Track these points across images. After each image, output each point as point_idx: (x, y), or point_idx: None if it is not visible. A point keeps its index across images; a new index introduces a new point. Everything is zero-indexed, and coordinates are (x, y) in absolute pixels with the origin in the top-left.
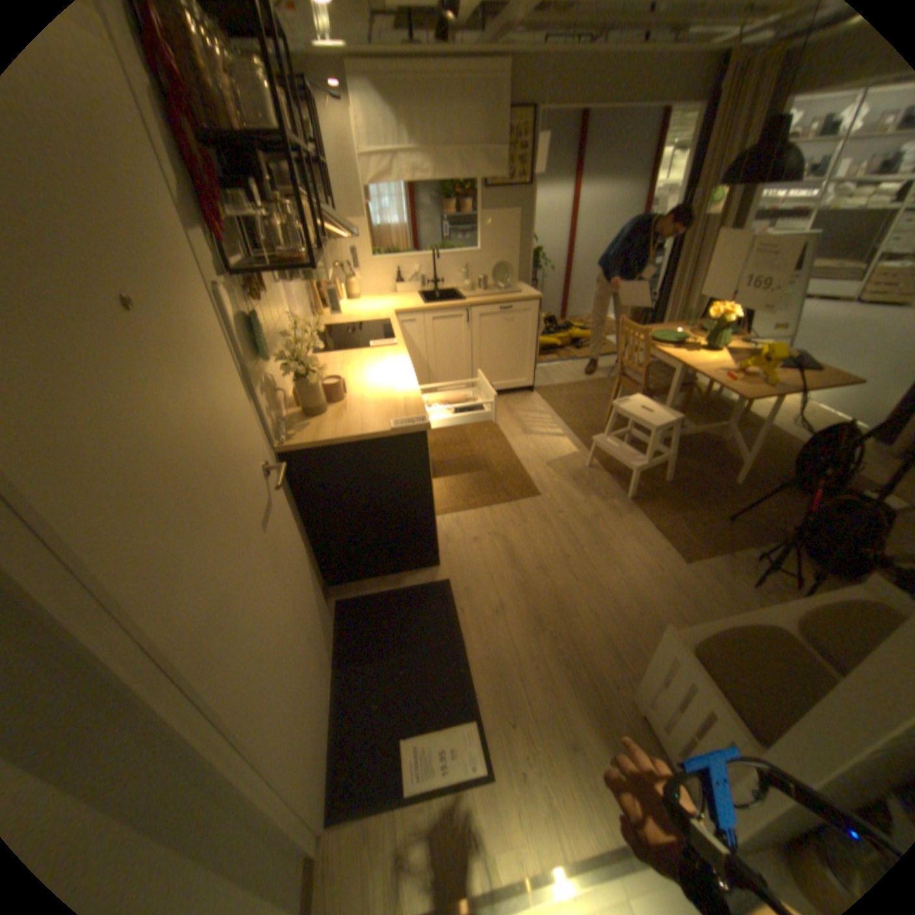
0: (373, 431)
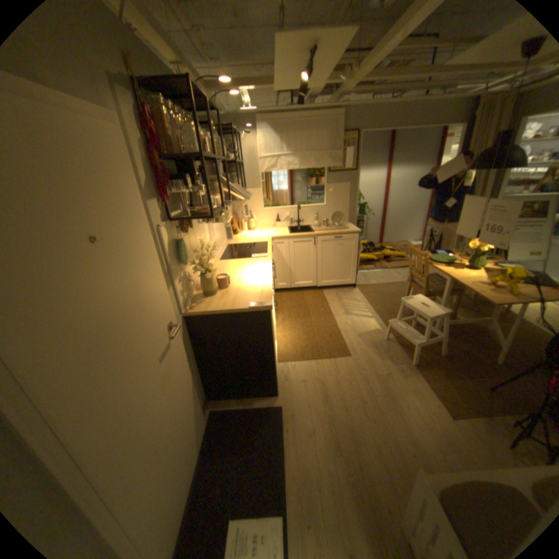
0: (238, 308)
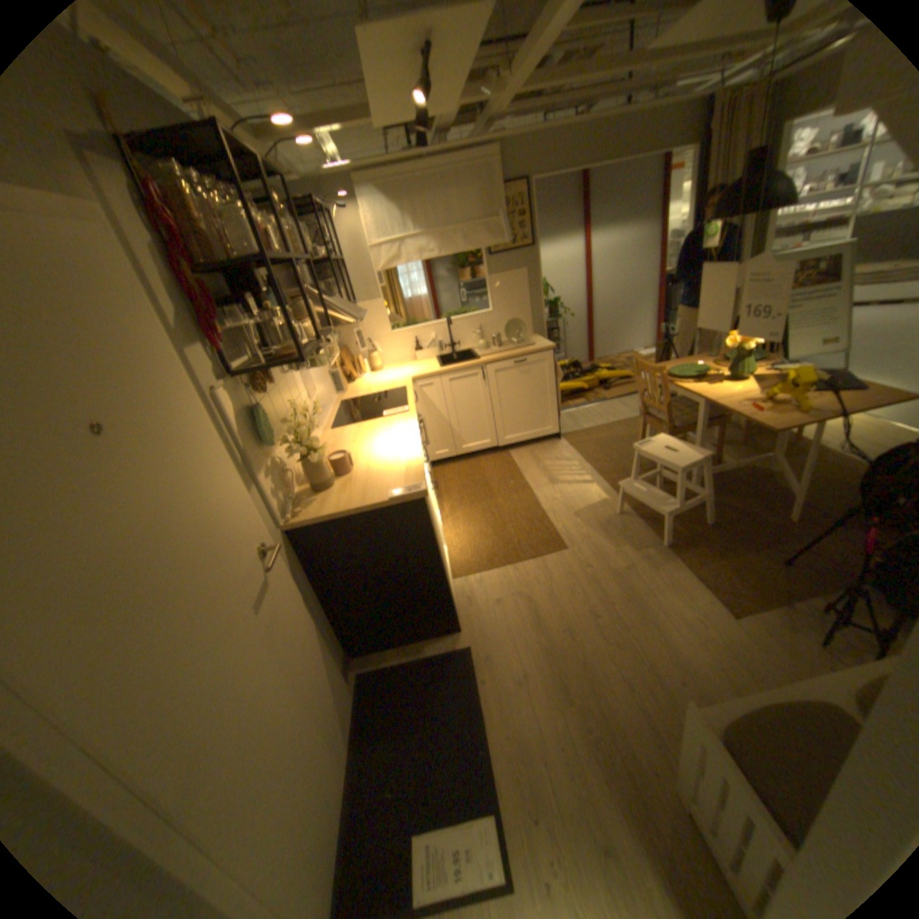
0: (371, 504)
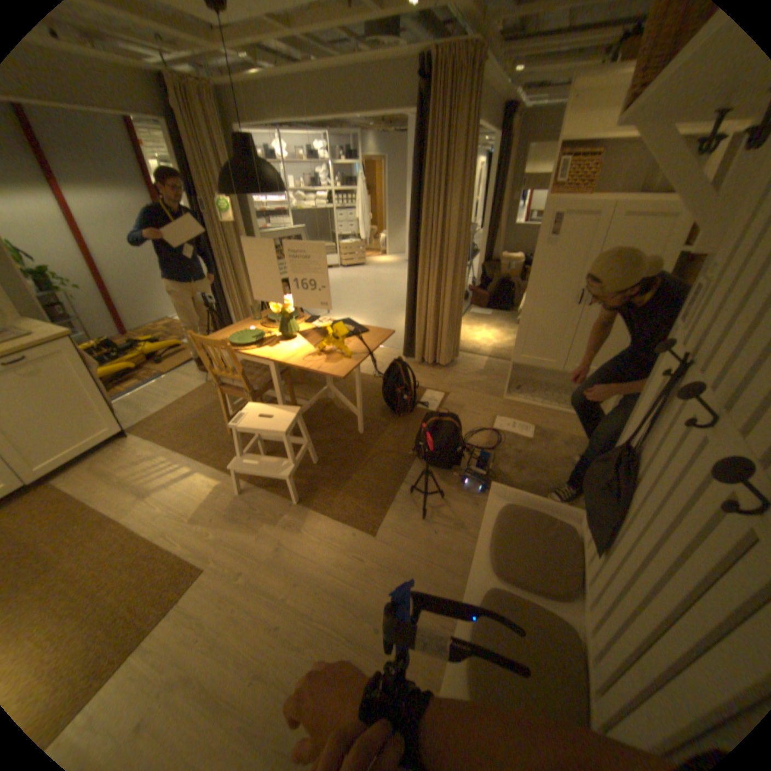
0: None
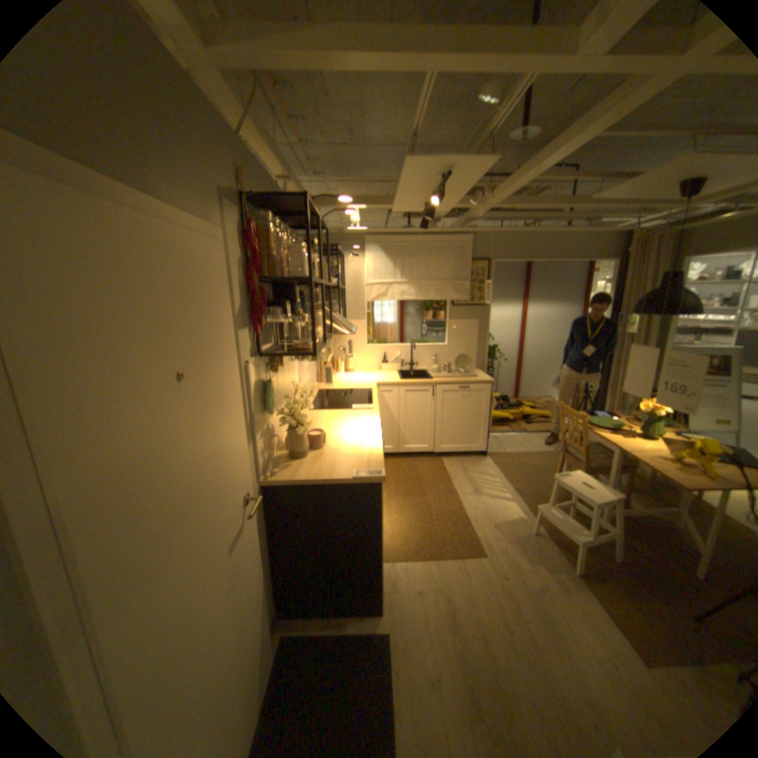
0: (337, 477)
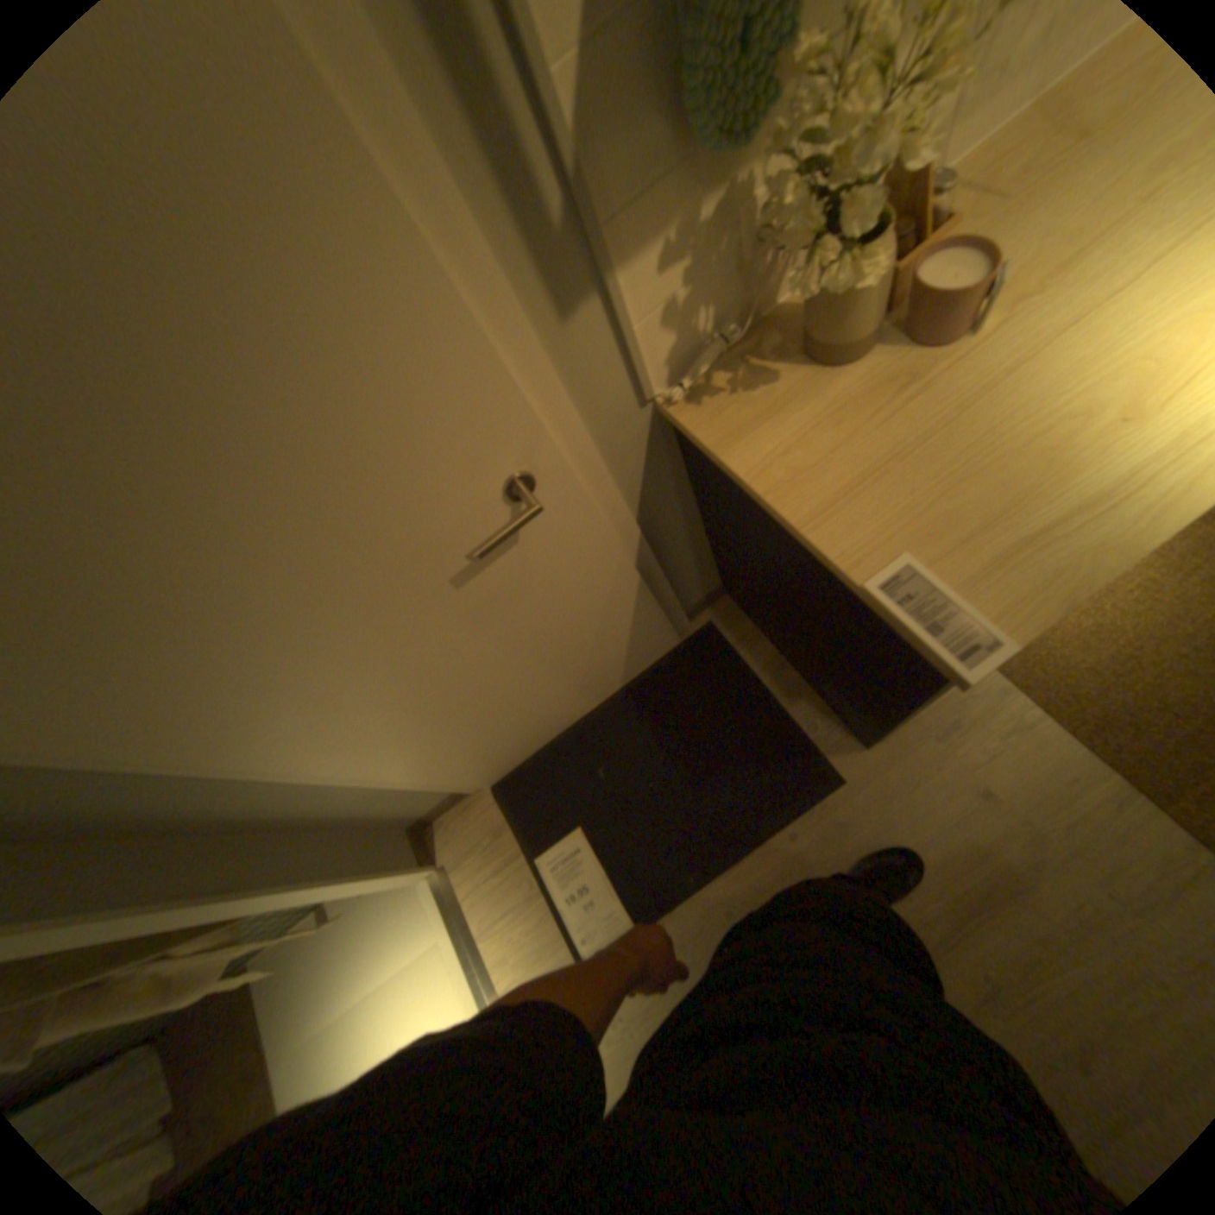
0: (825, 543)
